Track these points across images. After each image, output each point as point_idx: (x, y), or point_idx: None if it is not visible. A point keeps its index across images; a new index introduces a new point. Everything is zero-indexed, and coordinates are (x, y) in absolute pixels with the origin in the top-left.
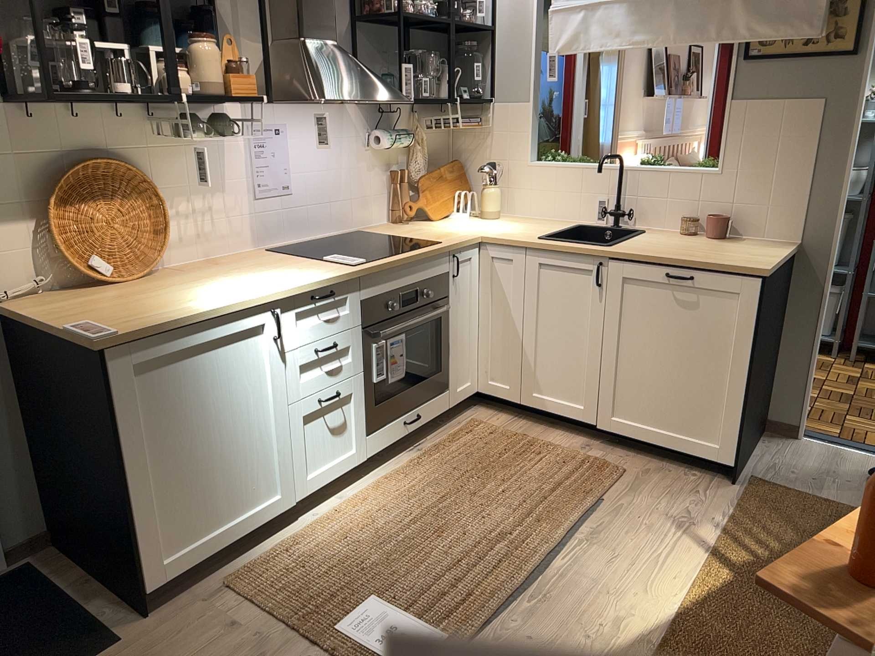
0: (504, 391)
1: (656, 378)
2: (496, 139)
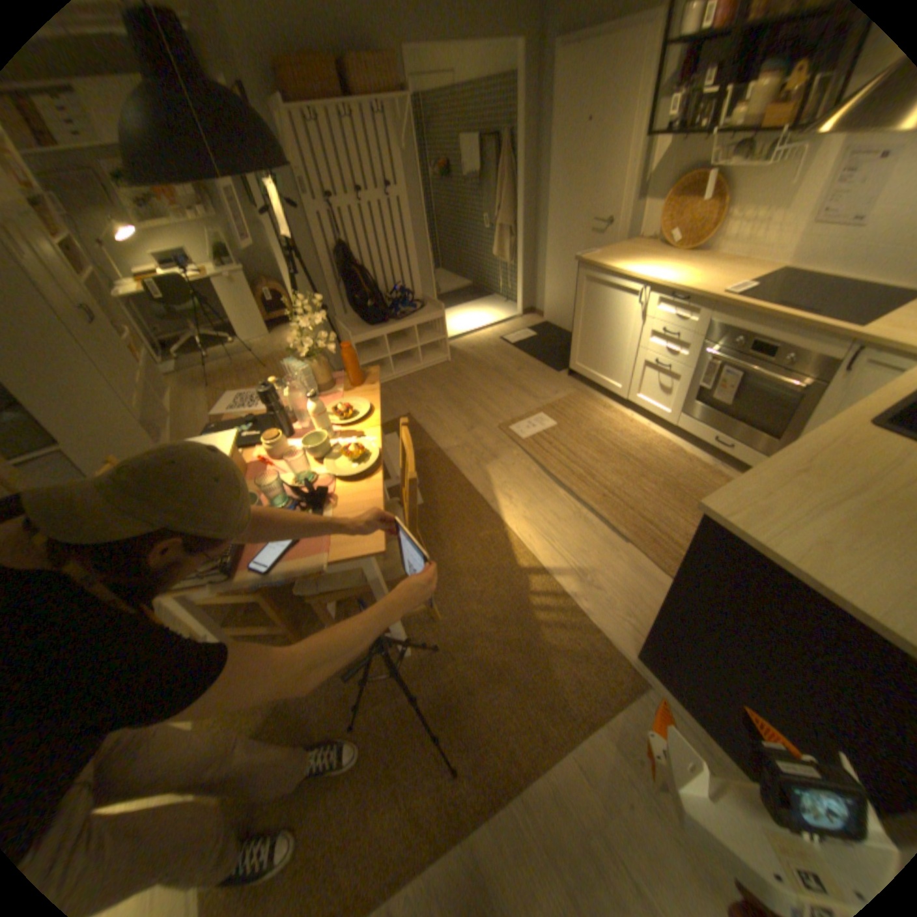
0: None
1: None
2: None
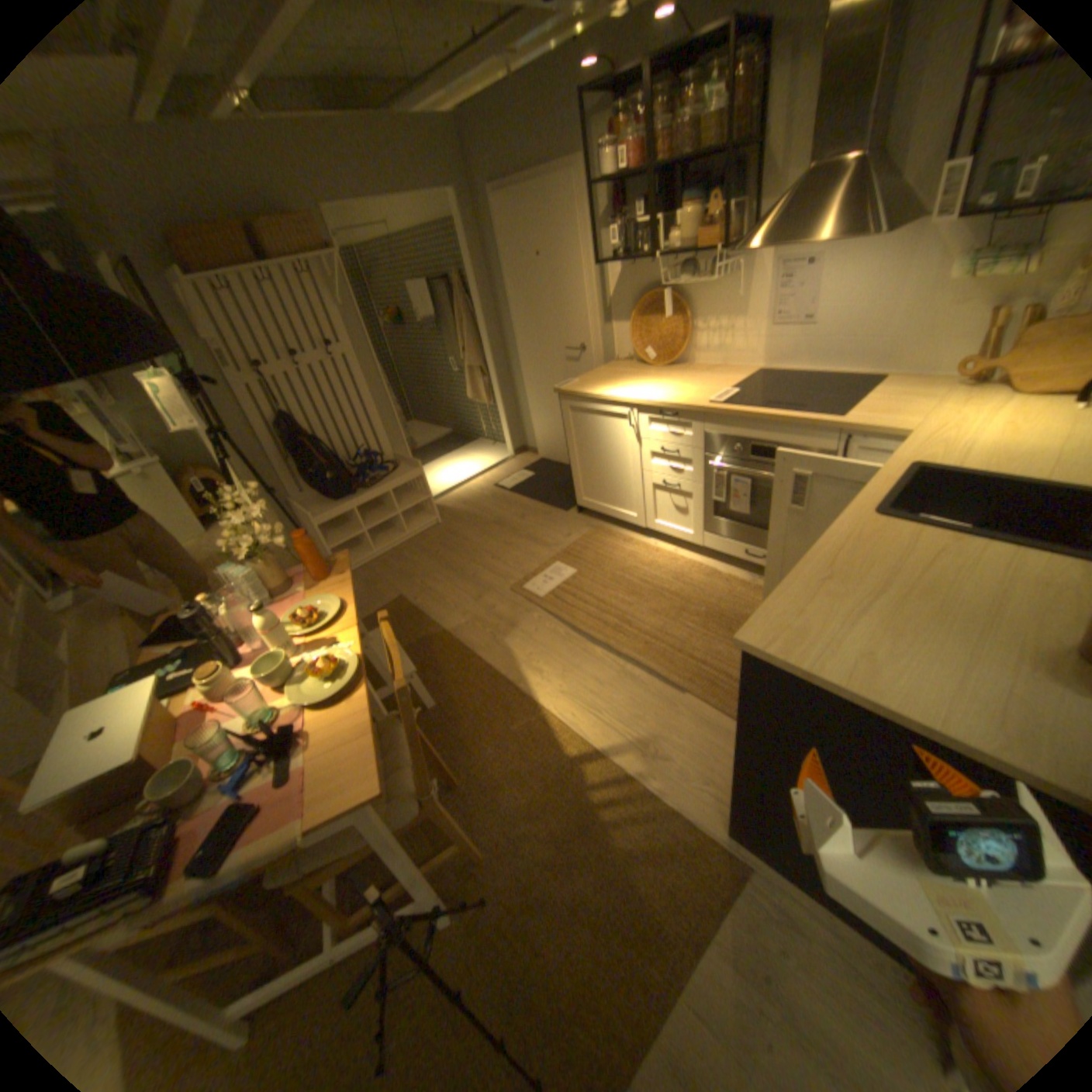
0: None
1: None
2: None
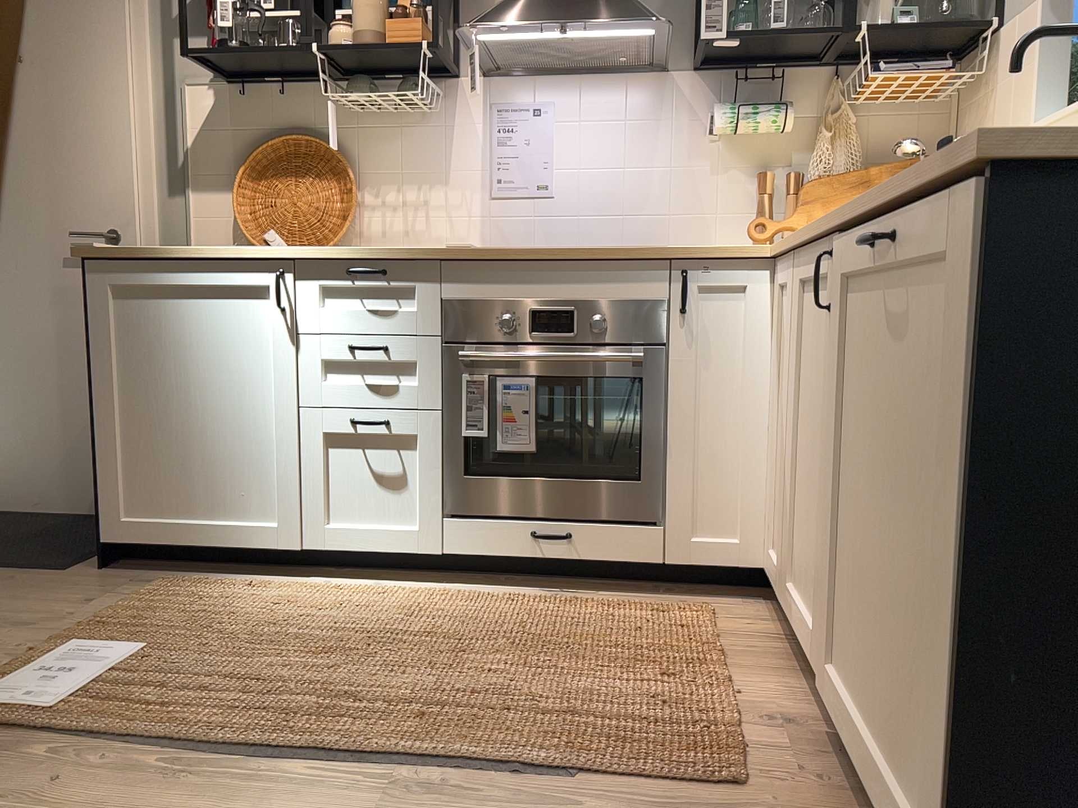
0: (777, 571)
1: (879, 570)
2: (996, 101)
